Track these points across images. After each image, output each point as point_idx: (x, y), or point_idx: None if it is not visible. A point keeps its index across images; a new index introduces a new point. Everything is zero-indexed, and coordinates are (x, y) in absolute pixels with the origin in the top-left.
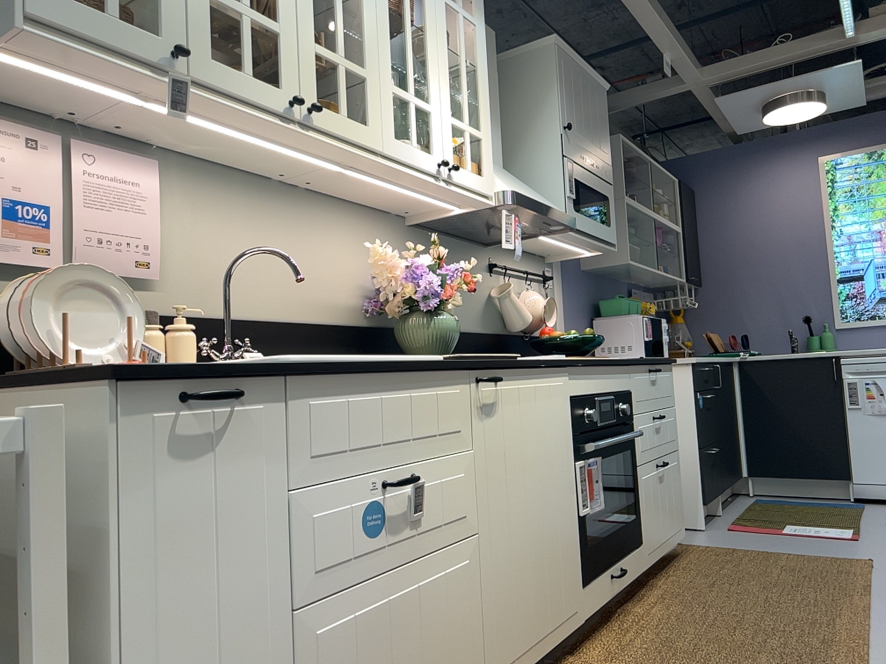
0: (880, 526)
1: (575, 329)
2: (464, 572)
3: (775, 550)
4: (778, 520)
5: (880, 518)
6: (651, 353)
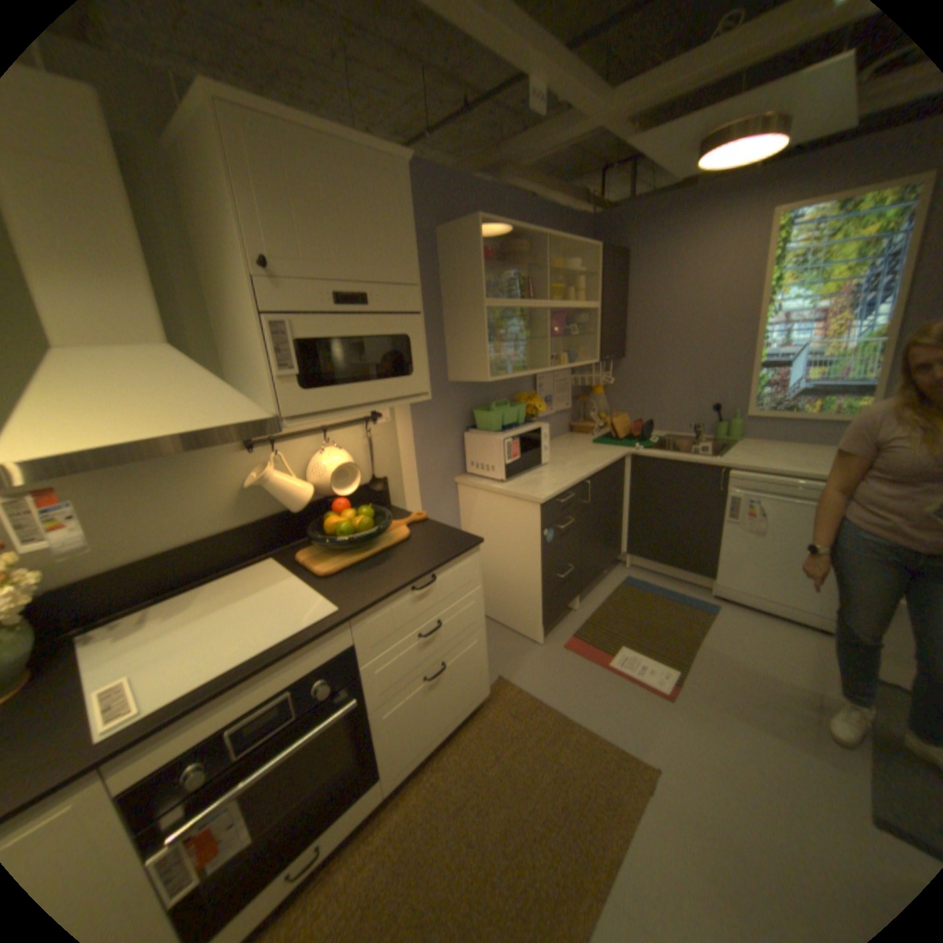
0: (711, 671)
1: (430, 452)
2: None
3: (575, 718)
4: (620, 635)
5: (722, 647)
6: (516, 471)
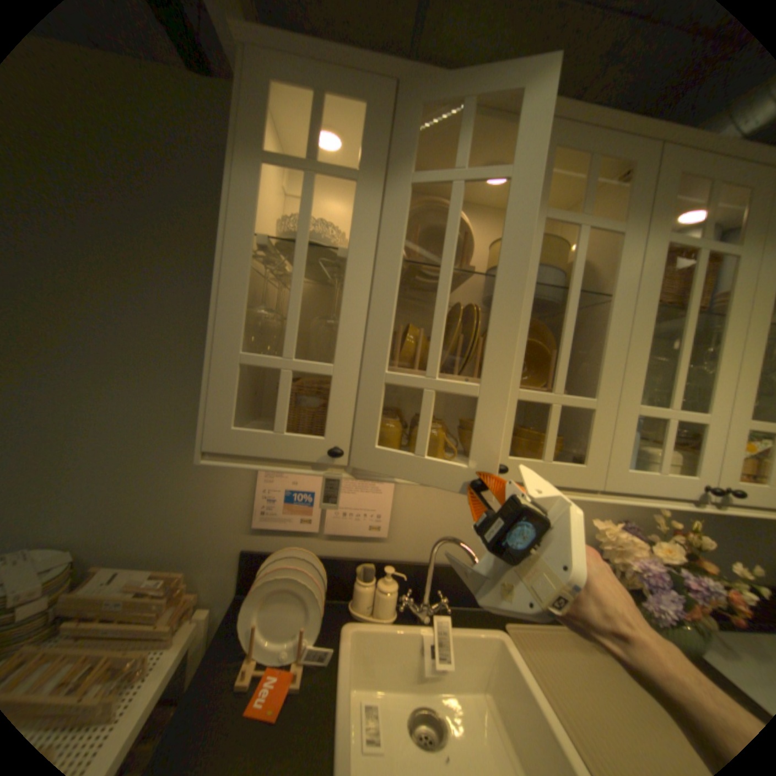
0: None
1: None
2: None
3: None
4: None
5: None
6: None
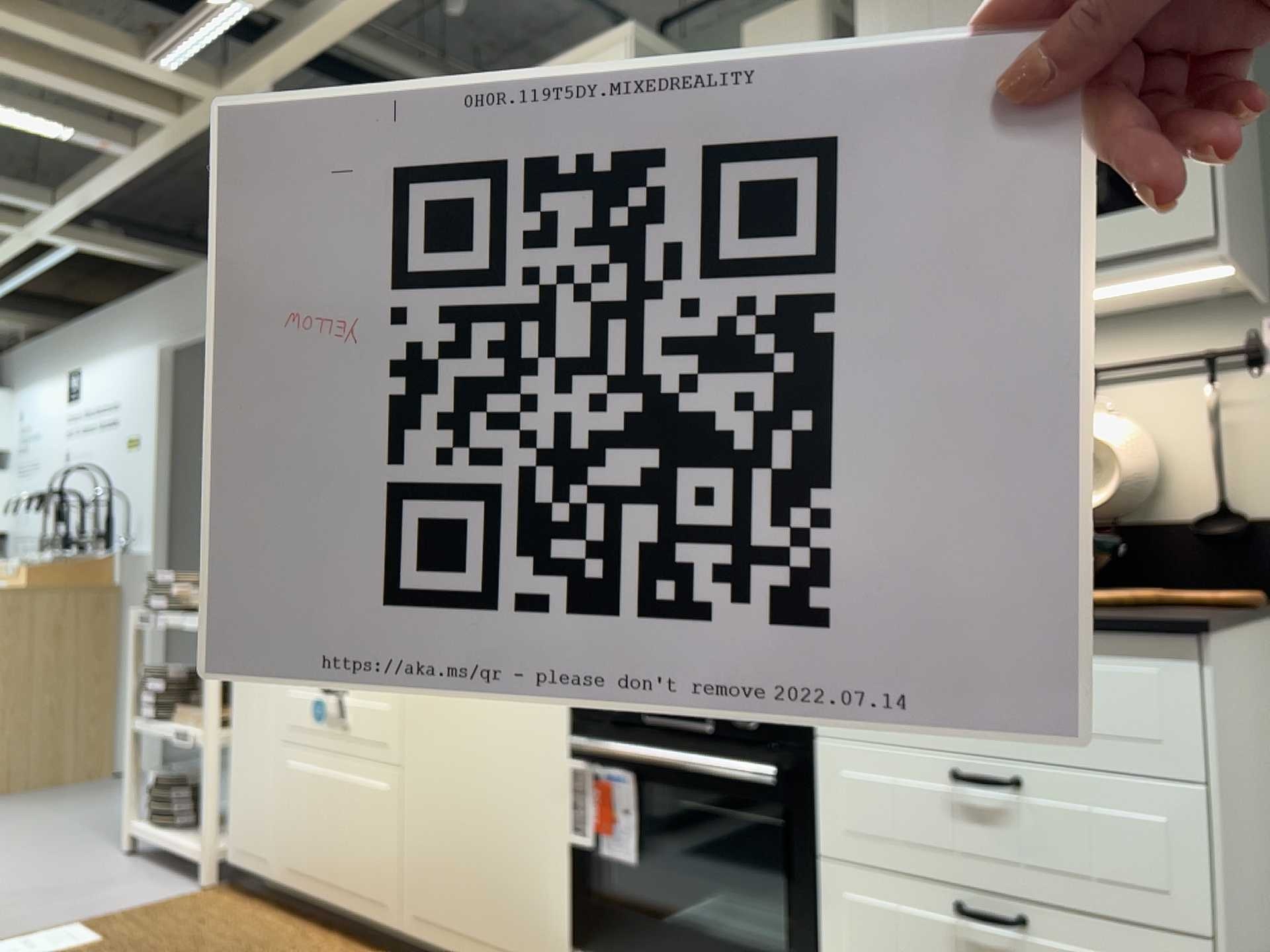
0: None
1: None
2: (382, 794)
3: None
4: None
5: None
6: None
